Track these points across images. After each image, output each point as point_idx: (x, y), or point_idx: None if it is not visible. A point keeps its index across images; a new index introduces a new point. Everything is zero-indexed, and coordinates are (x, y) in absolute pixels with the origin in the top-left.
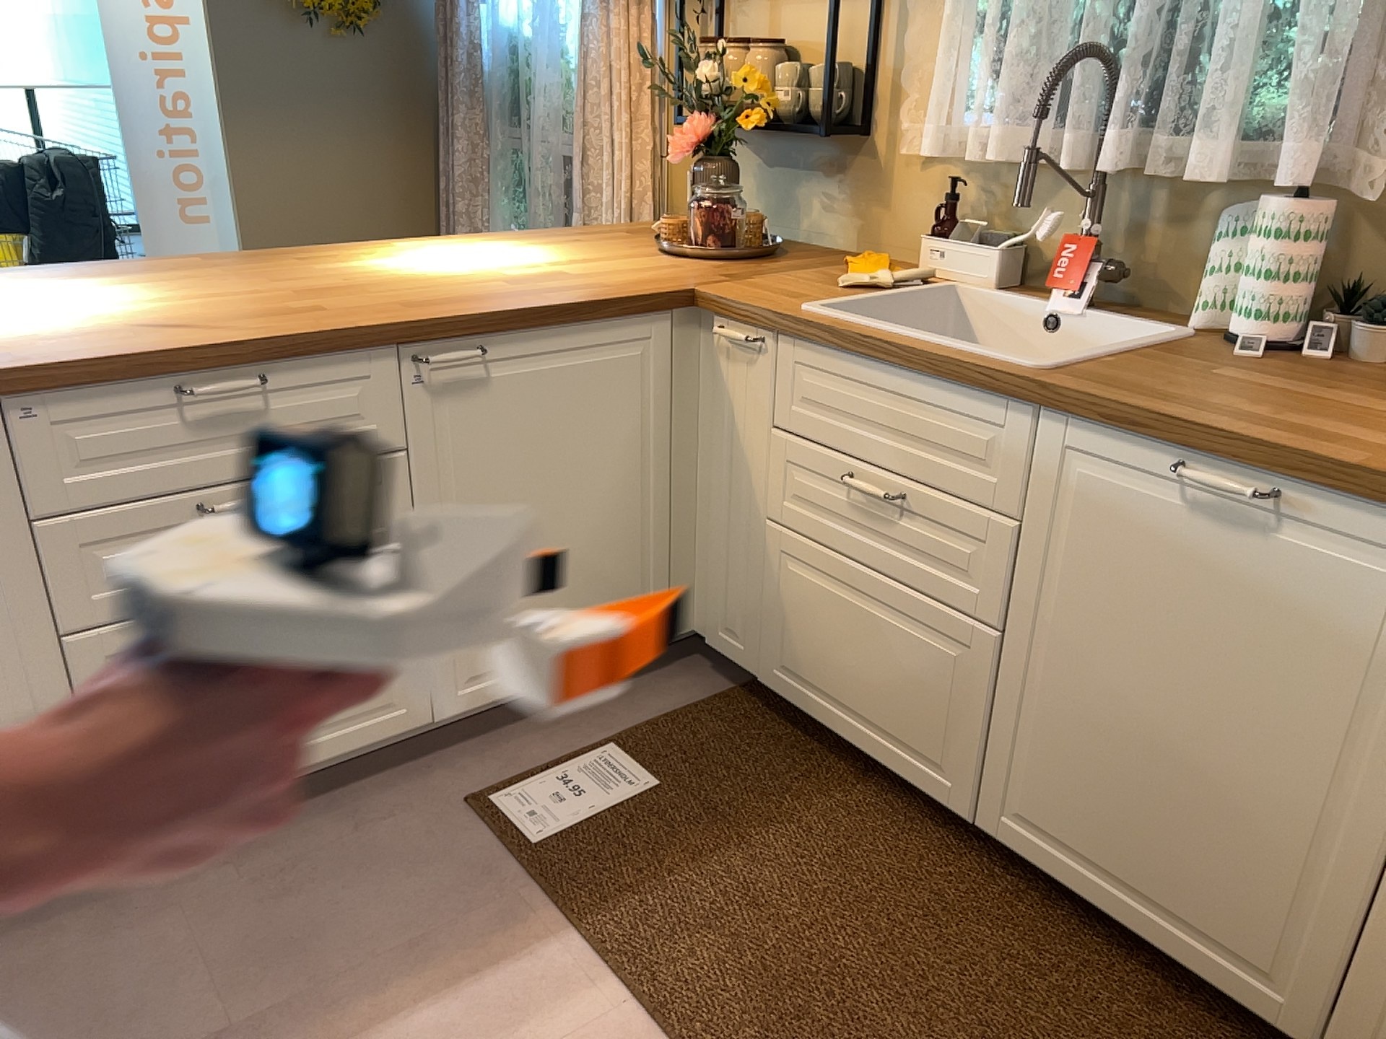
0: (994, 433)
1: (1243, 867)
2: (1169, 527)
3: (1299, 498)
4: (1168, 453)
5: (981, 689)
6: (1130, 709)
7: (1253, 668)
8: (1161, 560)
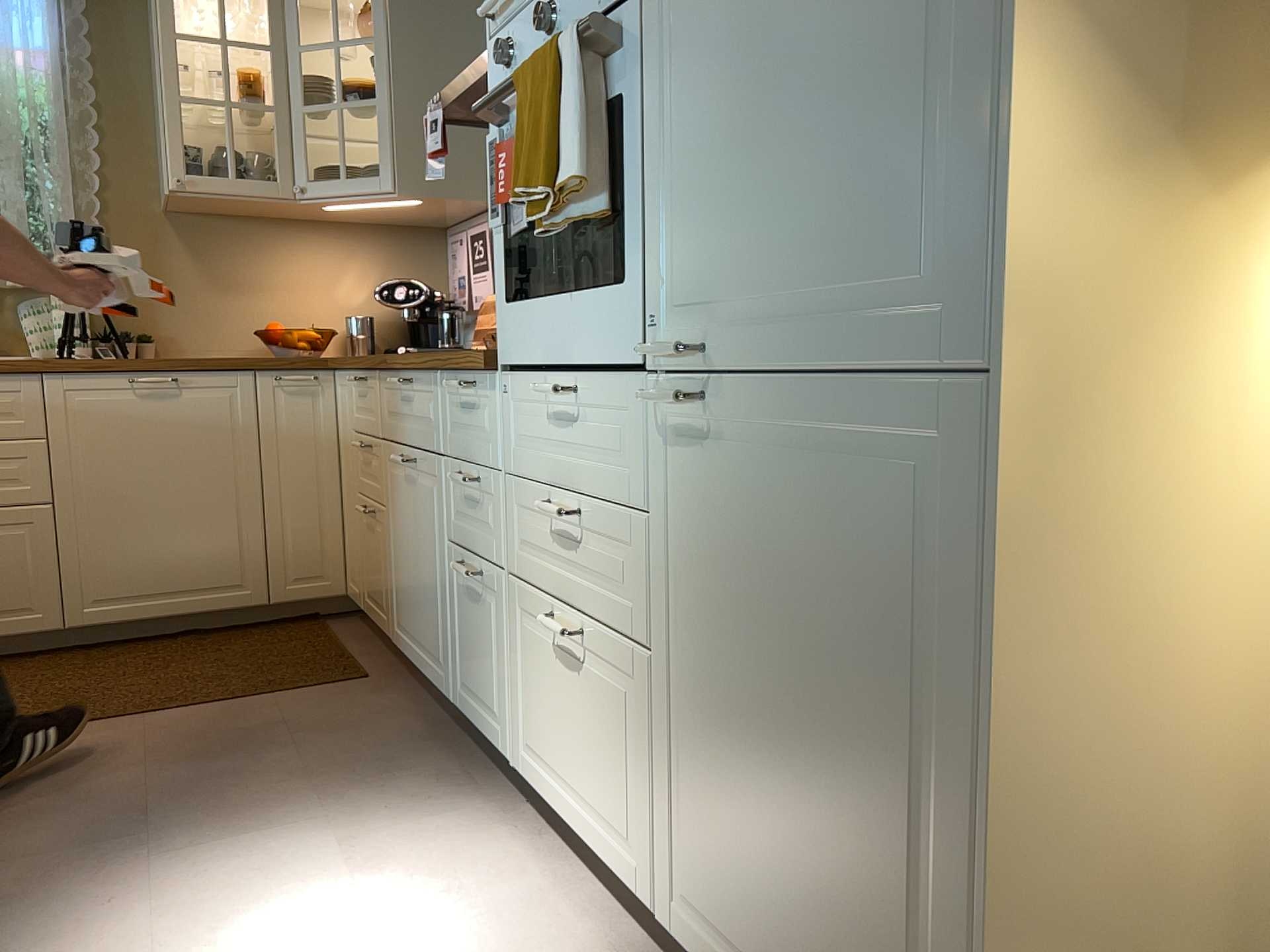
0: (14, 397)
1: (214, 543)
2: (132, 409)
3: (184, 377)
4: (121, 376)
5: (47, 543)
6: (140, 504)
7: (189, 454)
8: (134, 425)
